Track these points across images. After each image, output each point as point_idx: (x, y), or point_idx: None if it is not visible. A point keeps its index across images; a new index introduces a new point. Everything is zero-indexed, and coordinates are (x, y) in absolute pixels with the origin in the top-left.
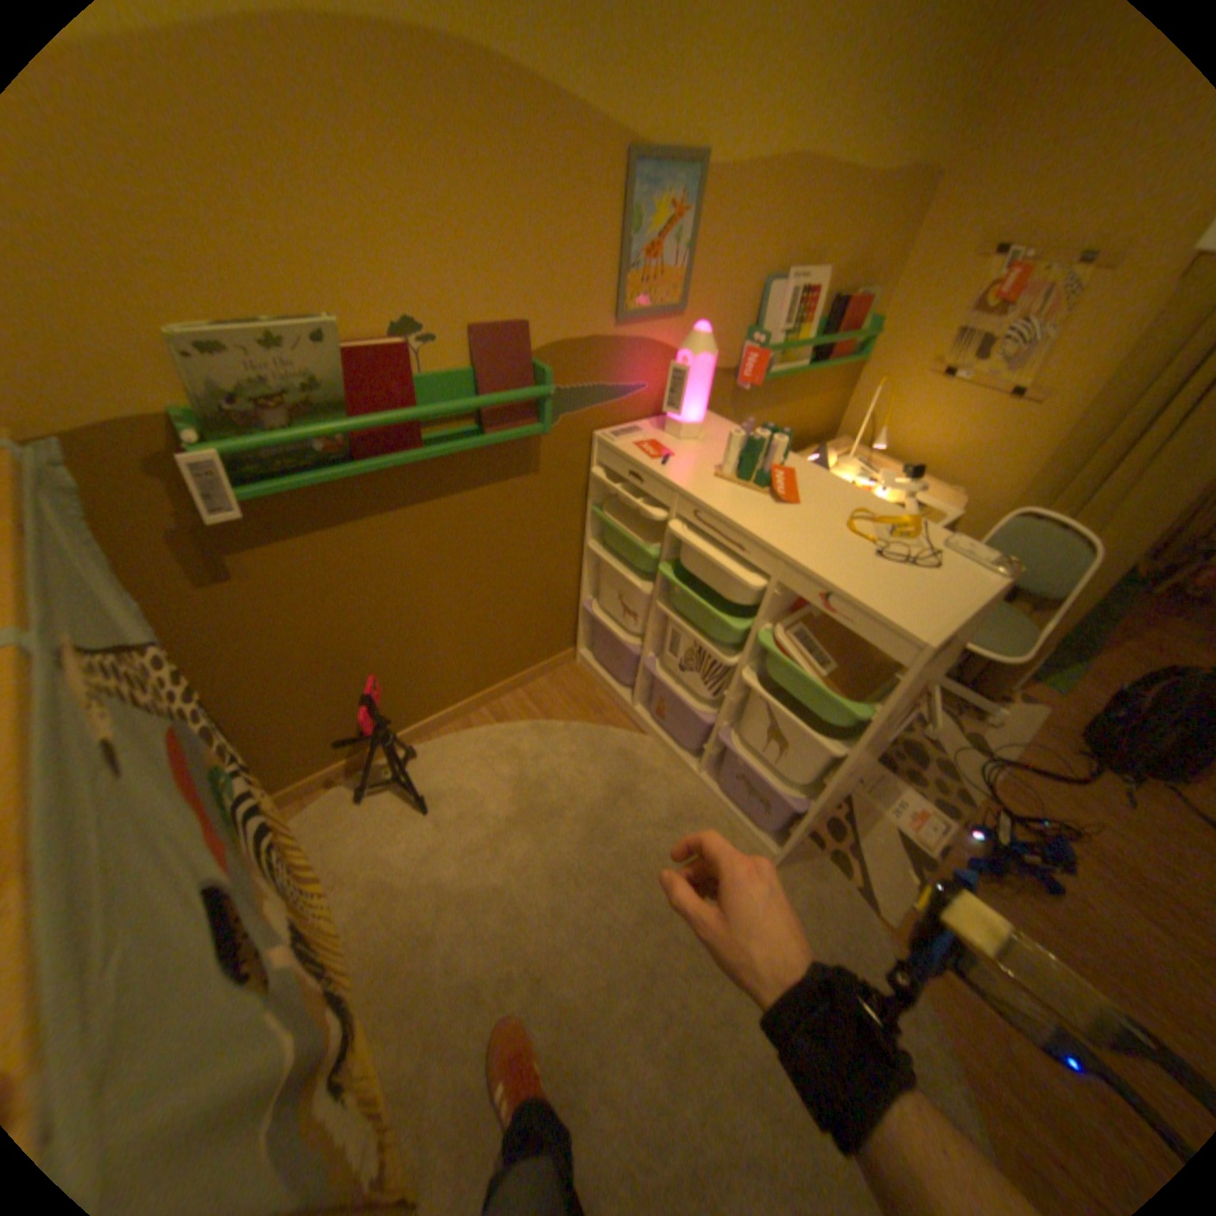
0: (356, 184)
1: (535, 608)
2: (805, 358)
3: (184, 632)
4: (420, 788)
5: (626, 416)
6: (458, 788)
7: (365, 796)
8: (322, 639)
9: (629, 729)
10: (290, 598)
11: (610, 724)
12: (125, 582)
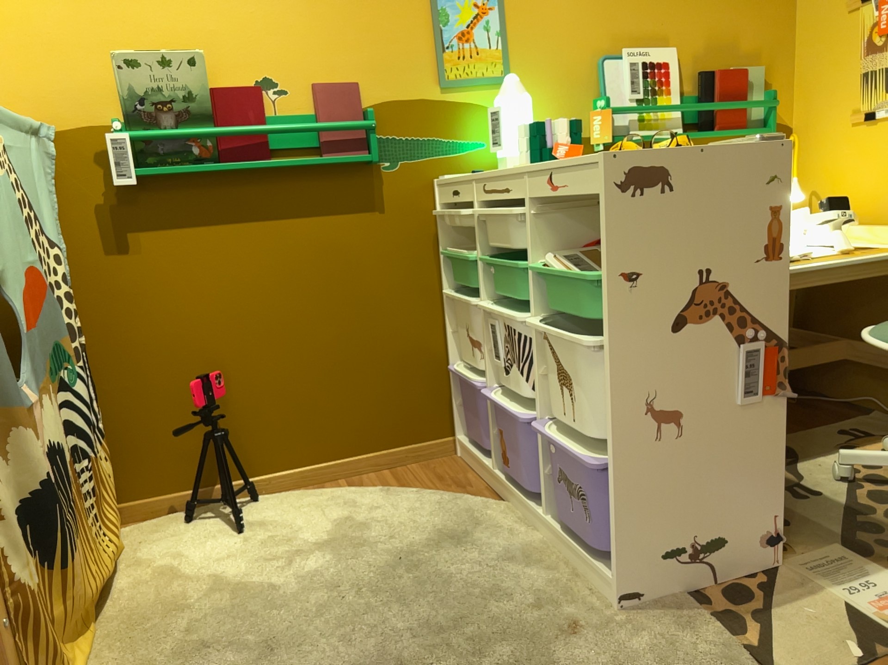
0: (238, 3)
1: (395, 362)
2: (675, 125)
3: (90, 288)
4: (246, 517)
5: (469, 169)
6: (279, 520)
7: (195, 517)
8: (186, 328)
9: (487, 499)
10: (166, 280)
11: (467, 495)
12: (65, 236)
